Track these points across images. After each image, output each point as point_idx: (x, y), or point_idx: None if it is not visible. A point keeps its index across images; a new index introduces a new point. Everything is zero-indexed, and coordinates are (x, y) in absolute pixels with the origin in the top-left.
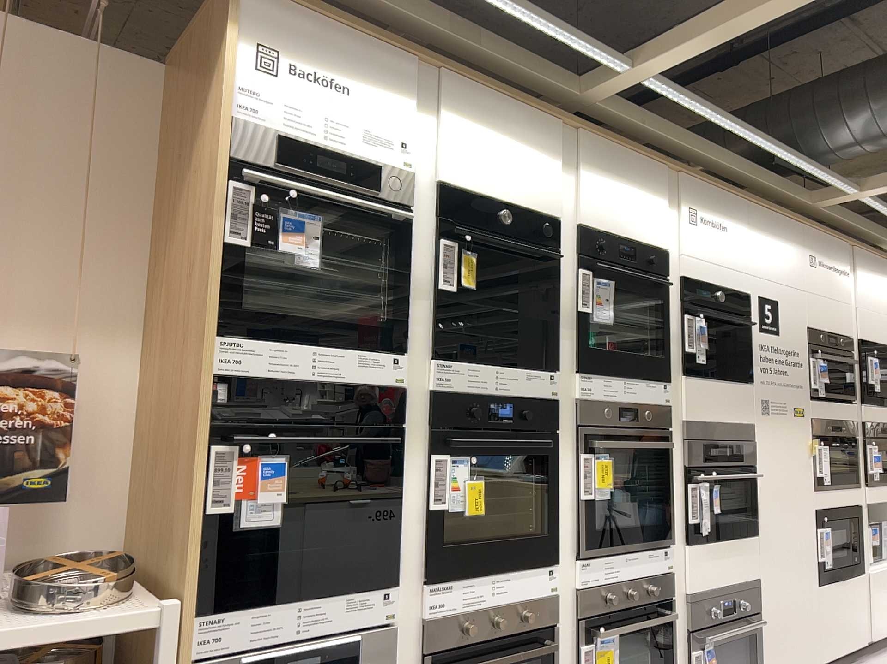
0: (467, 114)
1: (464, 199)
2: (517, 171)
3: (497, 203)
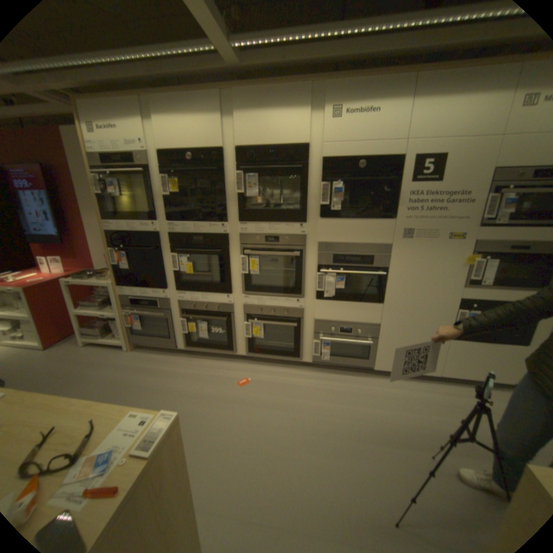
0: (162, 107)
1: (172, 151)
2: (195, 126)
3: (185, 148)
